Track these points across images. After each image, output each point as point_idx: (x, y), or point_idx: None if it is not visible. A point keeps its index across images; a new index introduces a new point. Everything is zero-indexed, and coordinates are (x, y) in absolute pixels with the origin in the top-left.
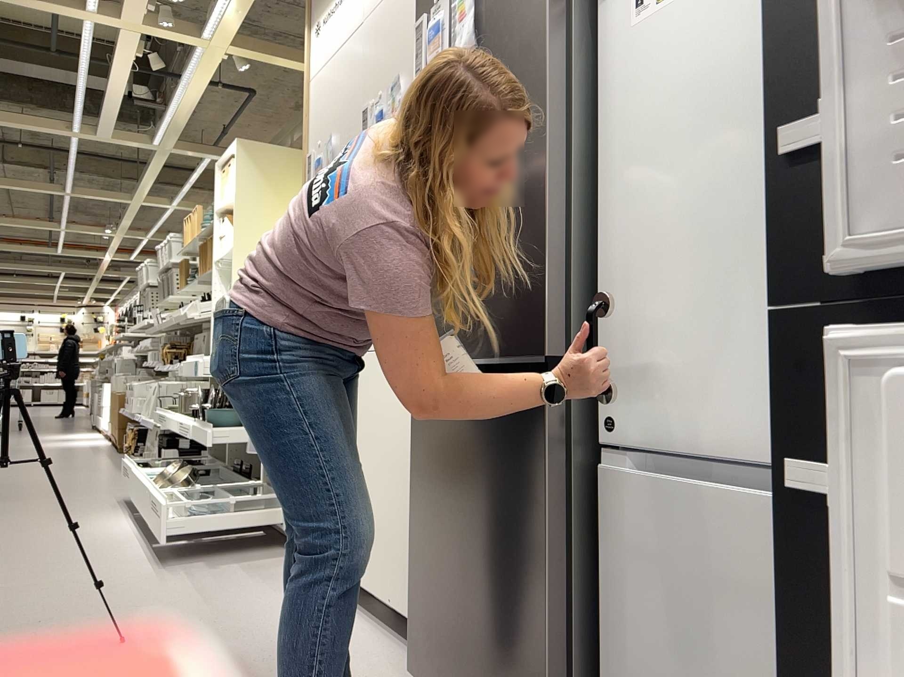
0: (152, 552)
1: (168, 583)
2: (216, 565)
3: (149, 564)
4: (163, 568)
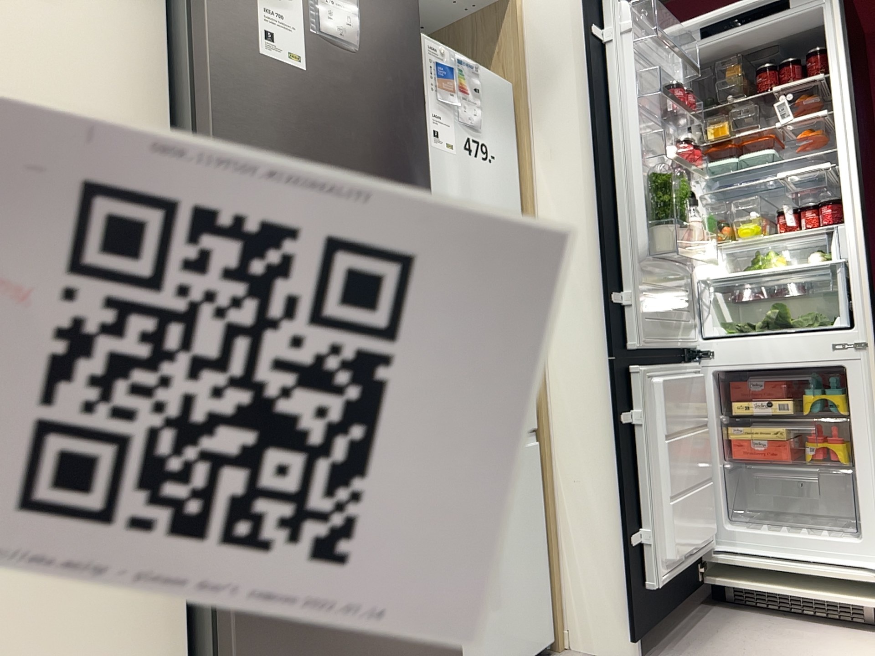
0: None
1: None
2: None
3: None
4: None
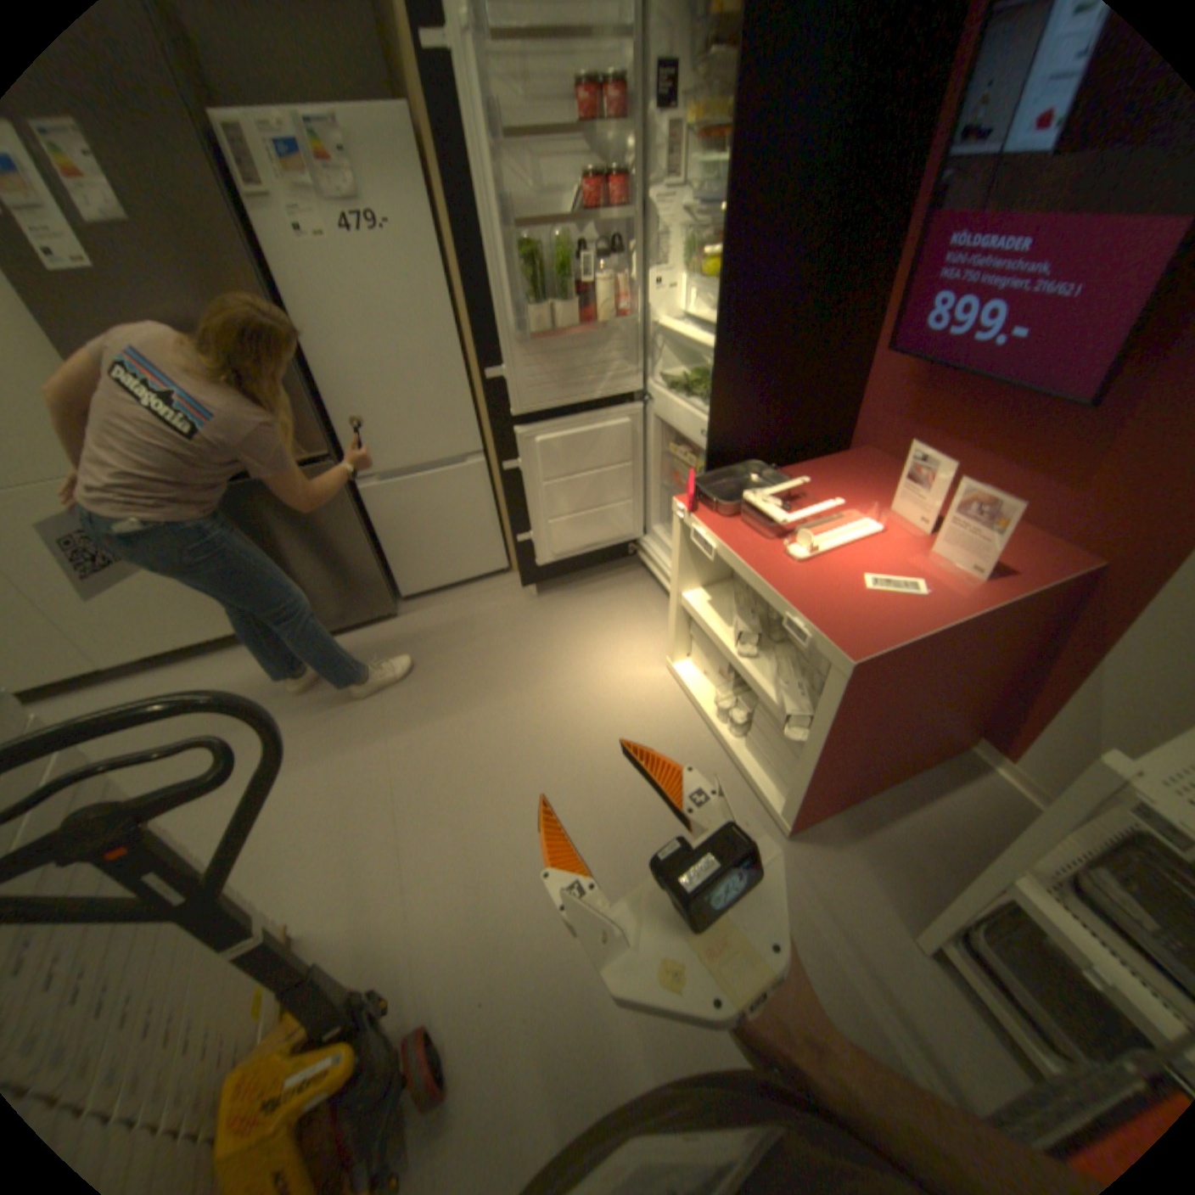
0: None
1: None
2: None
3: None
4: None
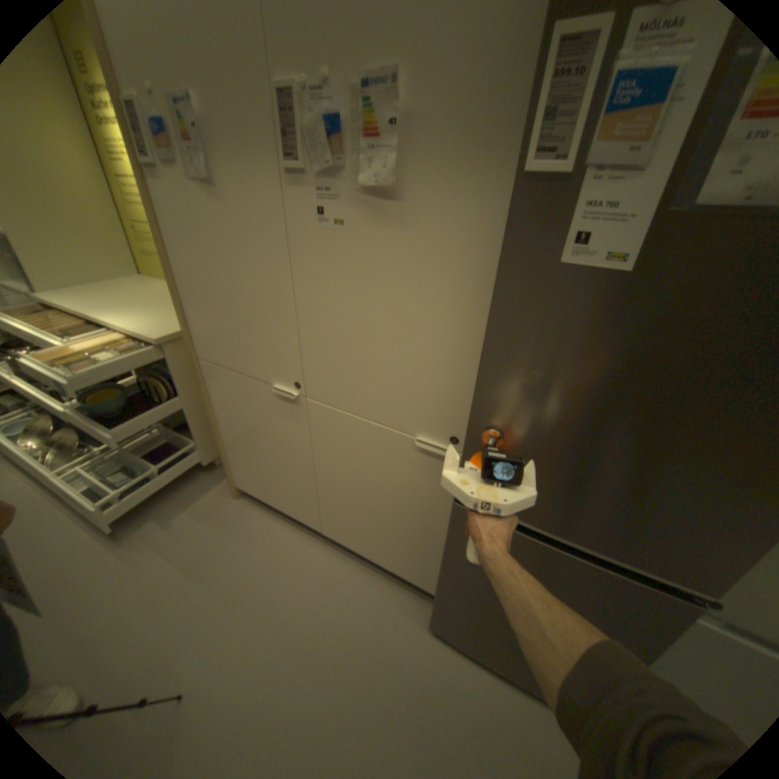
0: (87, 523)
1: (143, 568)
2: (167, 521)
3: (99, 543)
4: (118, 544)
